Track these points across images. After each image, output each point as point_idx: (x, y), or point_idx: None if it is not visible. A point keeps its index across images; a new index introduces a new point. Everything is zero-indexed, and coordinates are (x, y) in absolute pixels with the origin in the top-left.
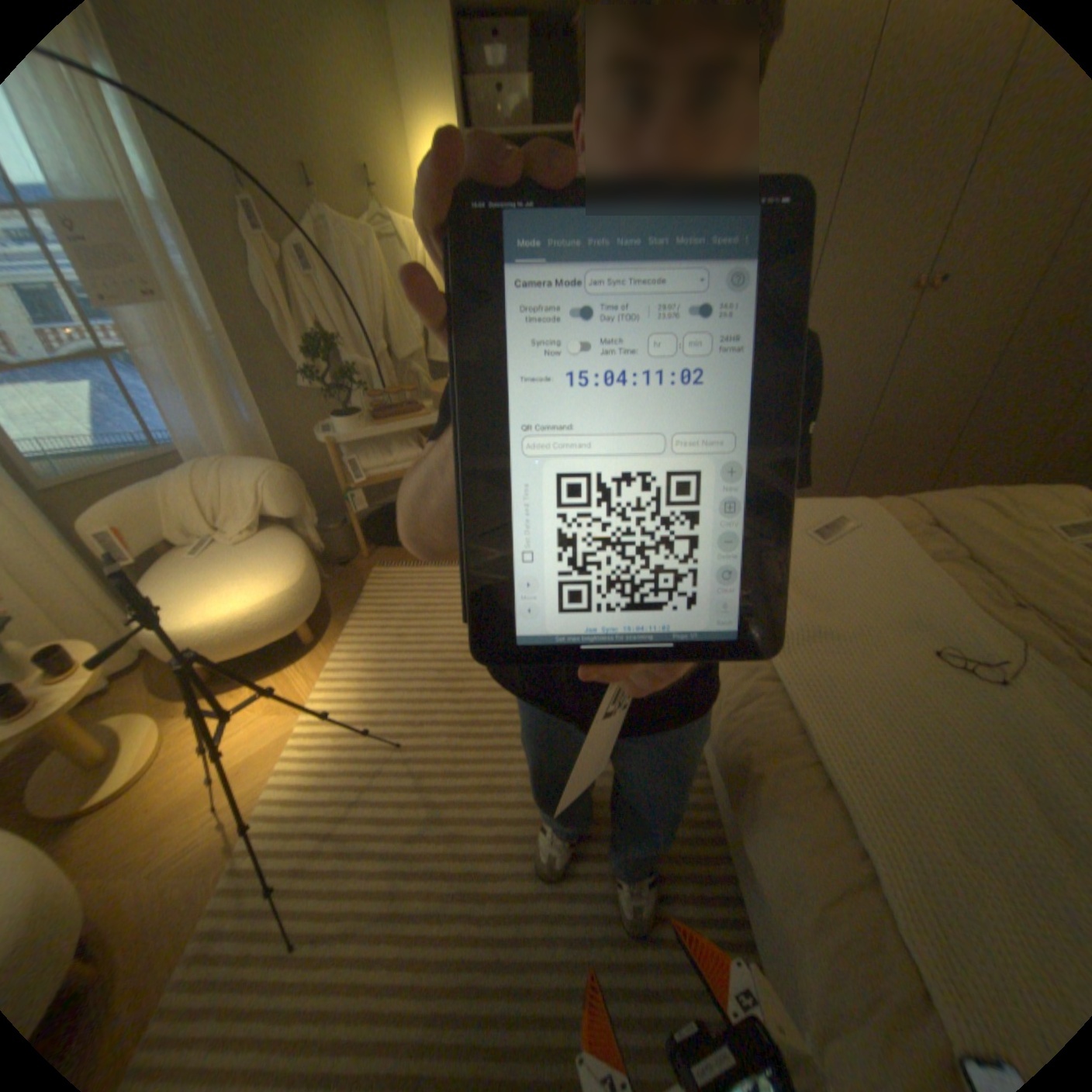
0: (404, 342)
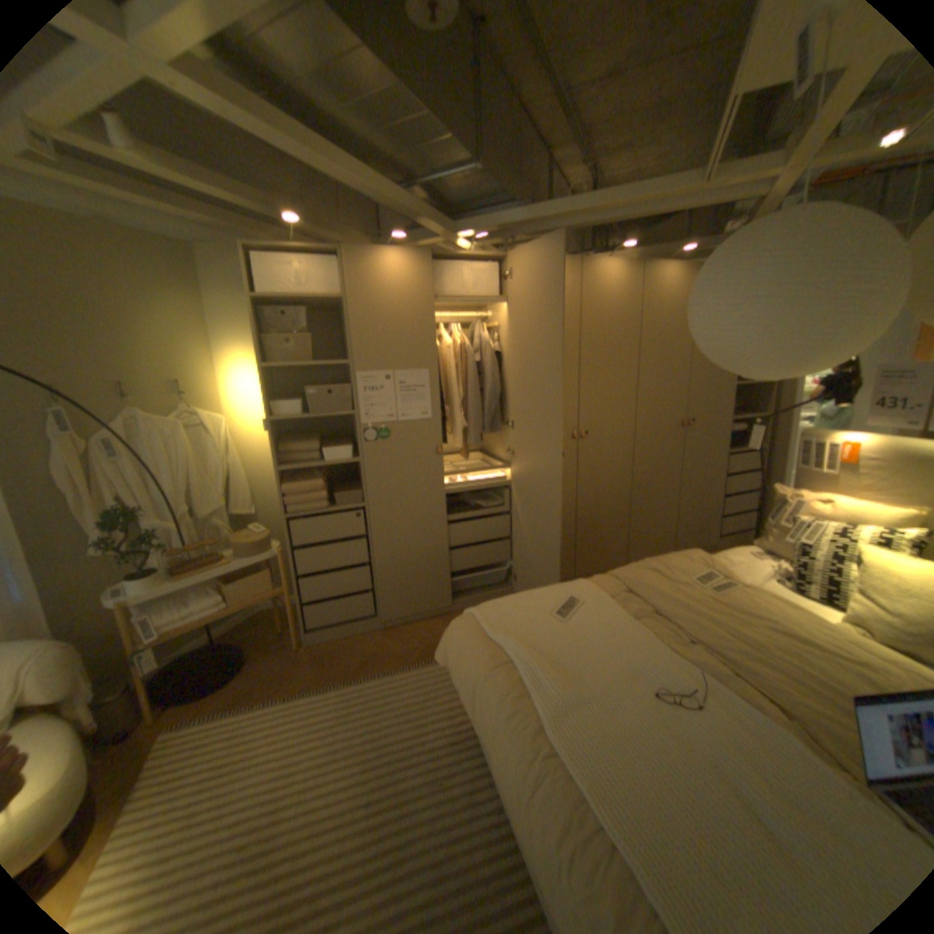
0: (207, 503)
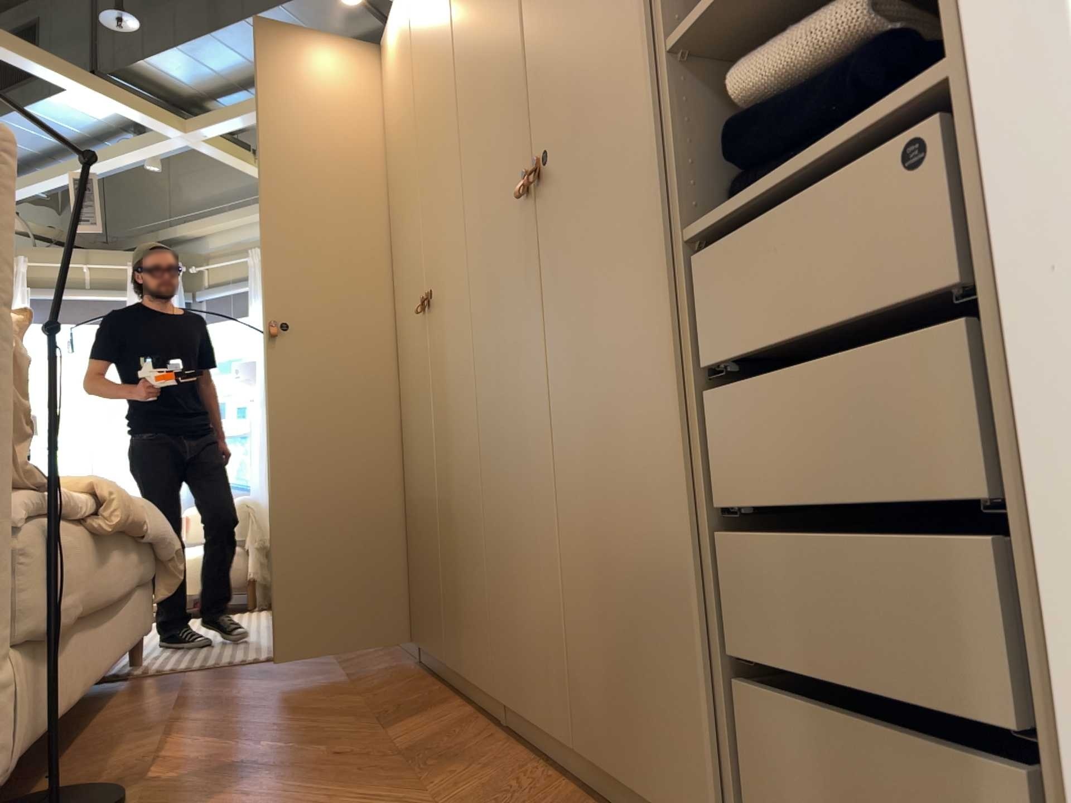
0: None
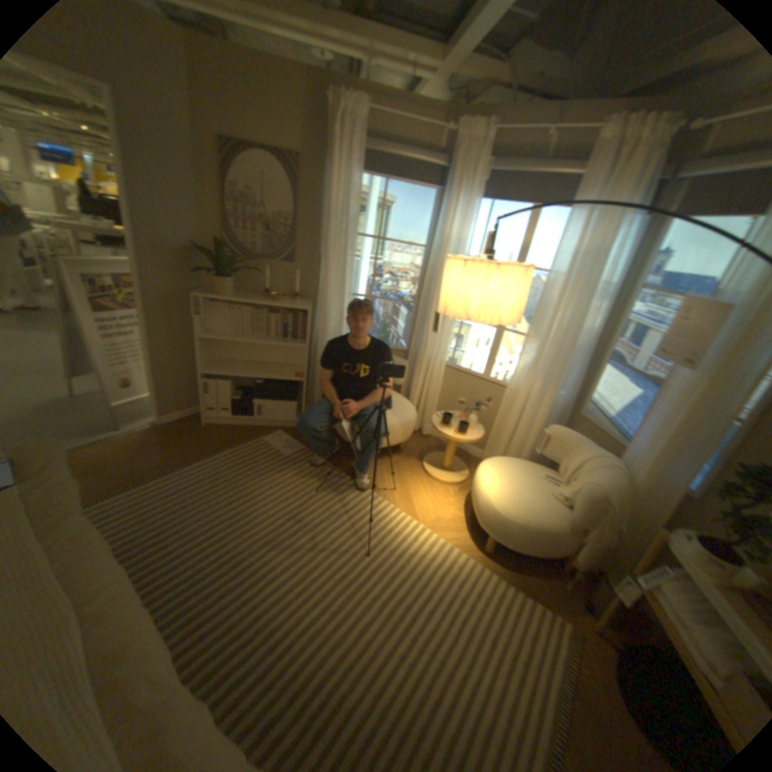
0: None
